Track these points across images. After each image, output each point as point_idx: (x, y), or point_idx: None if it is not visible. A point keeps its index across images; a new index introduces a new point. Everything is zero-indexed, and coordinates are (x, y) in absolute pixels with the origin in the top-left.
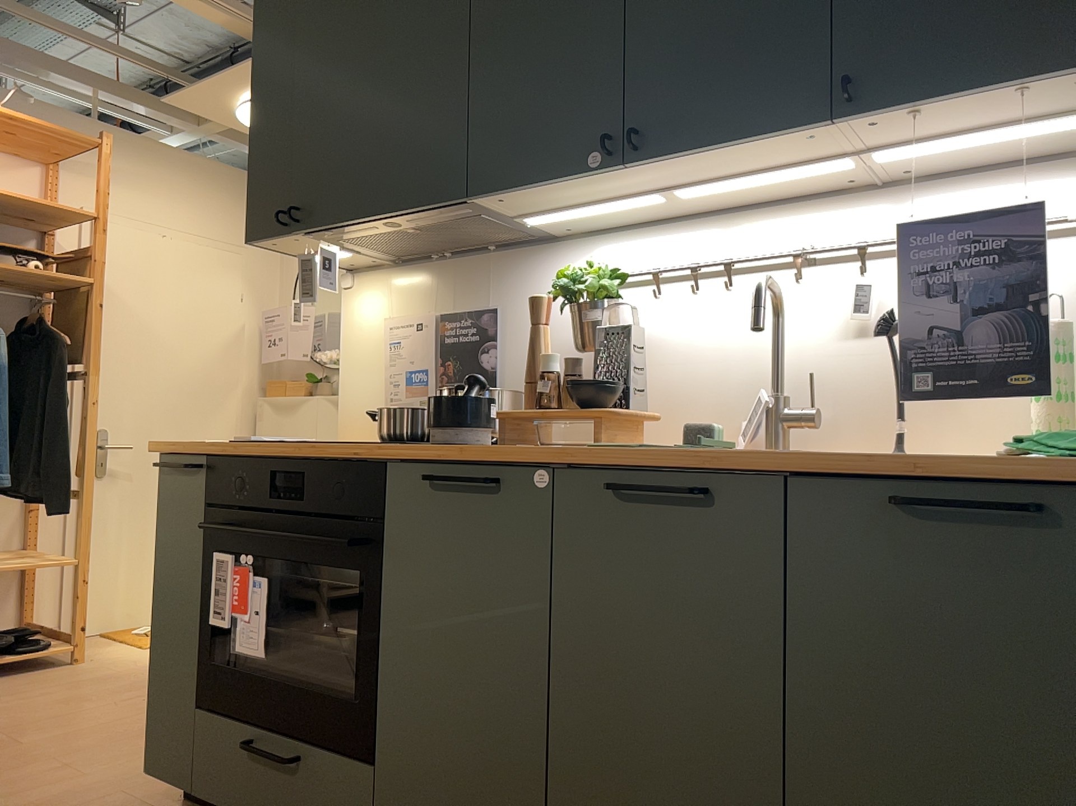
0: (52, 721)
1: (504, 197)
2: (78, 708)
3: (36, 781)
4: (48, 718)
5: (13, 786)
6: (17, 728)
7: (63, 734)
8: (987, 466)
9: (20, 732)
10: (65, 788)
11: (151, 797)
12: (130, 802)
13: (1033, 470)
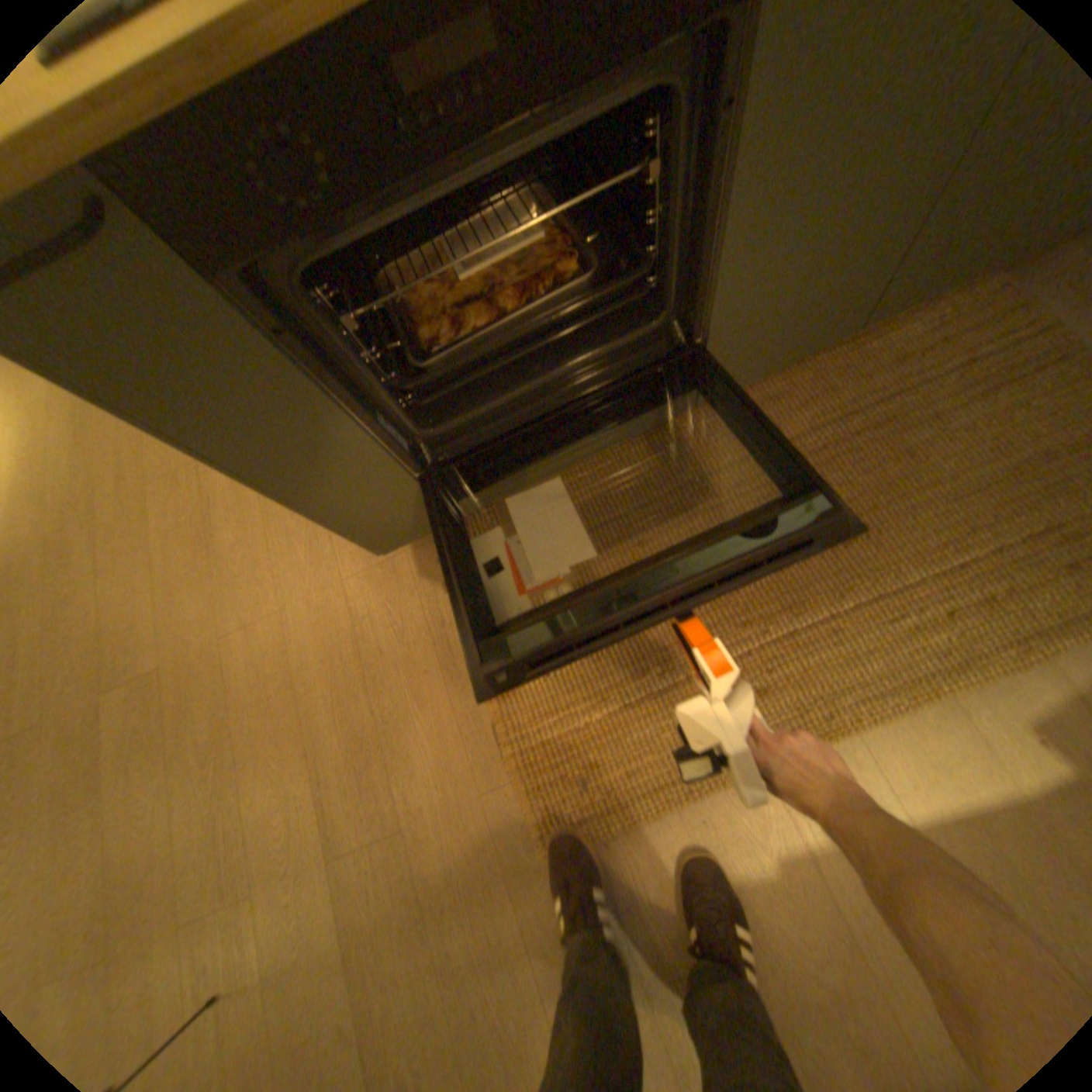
0: (106, 637)
1: None
2: (83, 610)
3: (261, 655)
4: (92, 641)
5: (261, 675)
6: (101, 673)
7: (152, 626)
8: None
9: (117, 670)
10: (296, 628)
11: (364, 556)
12: (365, 574)
13: None
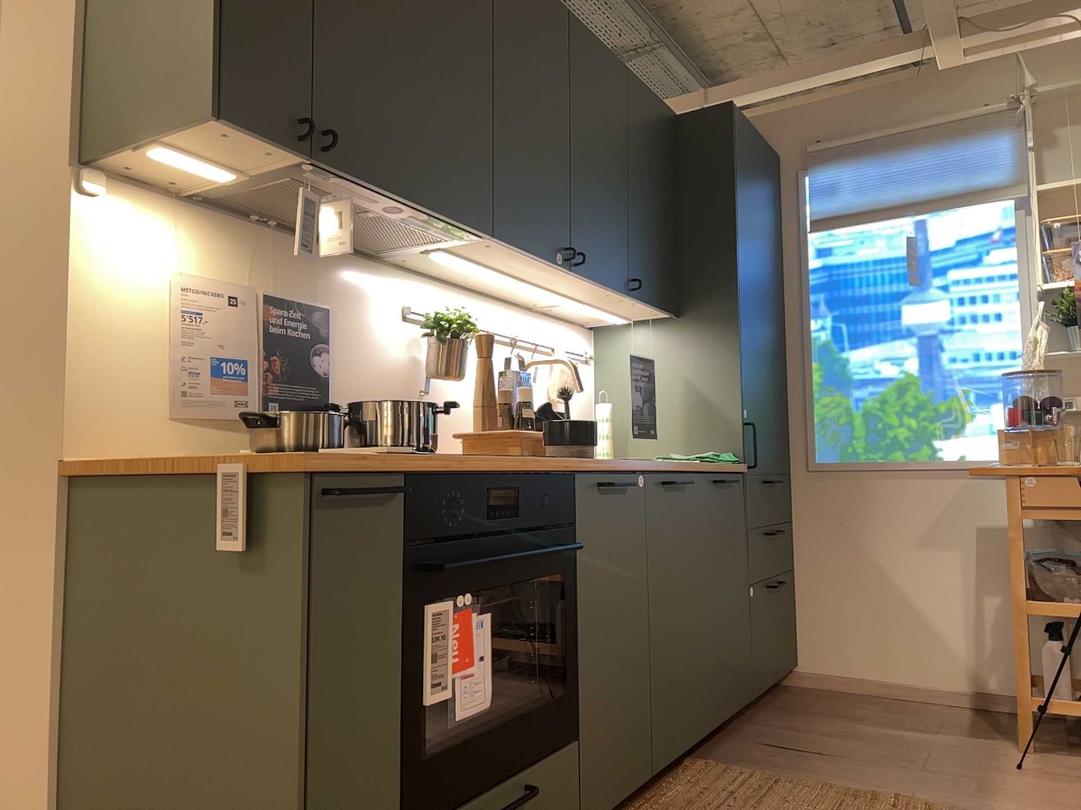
0: None
1: (494, 244)
2: None
3: None
4: None
5: None
6: None
7: None
8: (721, 467)
9: None
10: None
11: None
12: None
13: (727, 468)
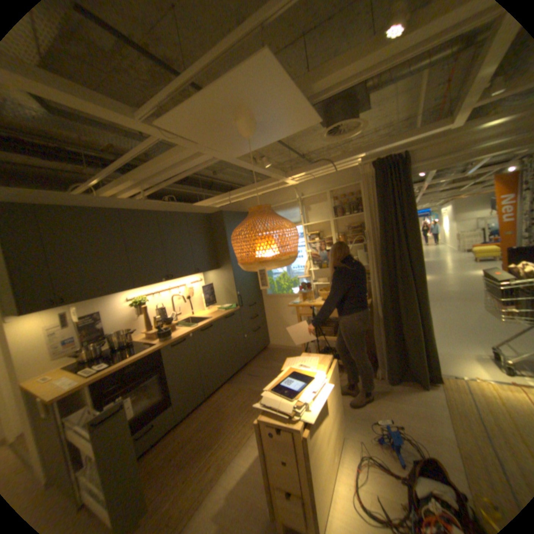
0: None
1: (138, 288)
2: None
3: None
4: None
5: None
6: None
7: None
8: (228, 312)
9: None
10: None
11: None
12: None
13: (230, 311)
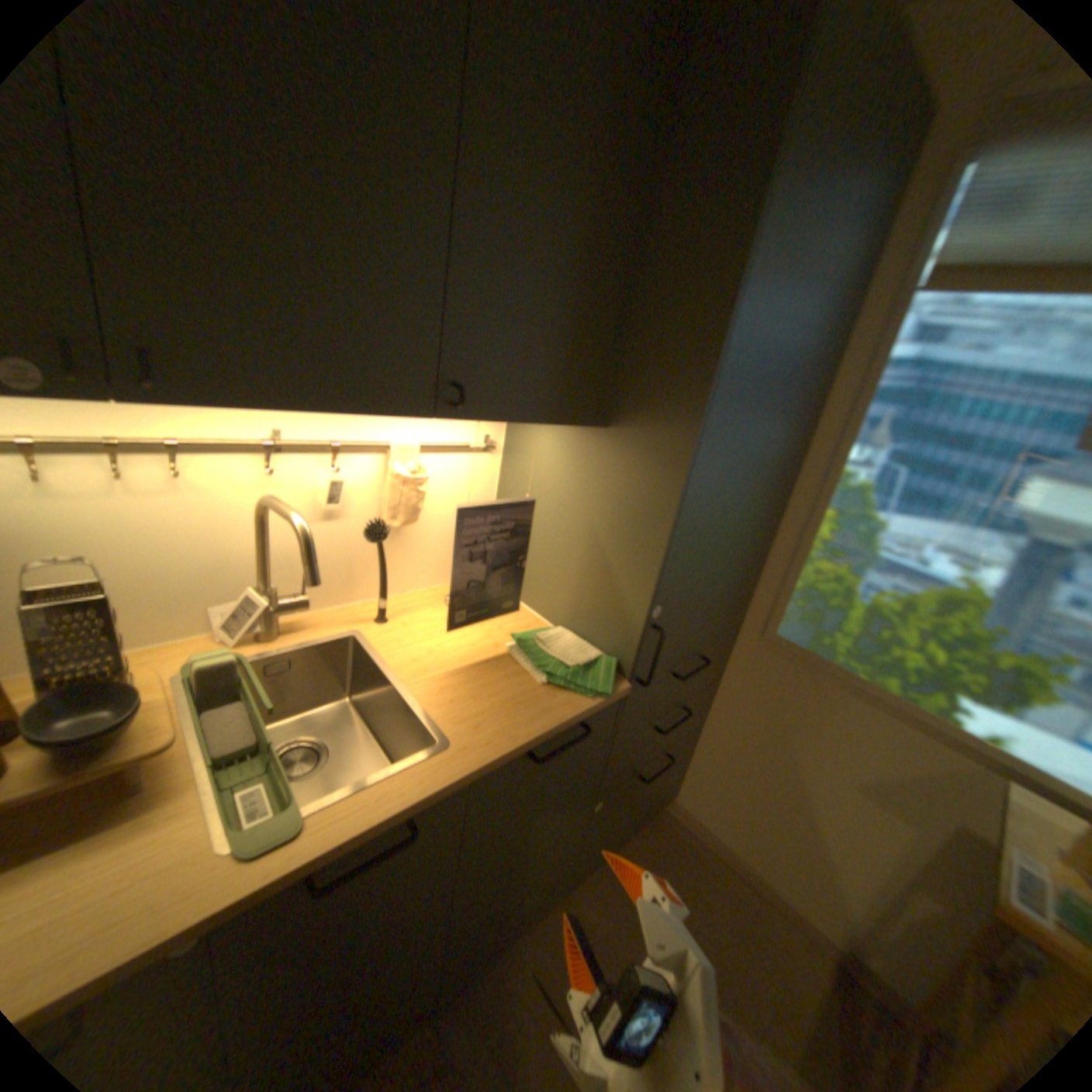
0: None
1: None
2: None
3: None
4: None
5: None
6: None
7: None
8: (563, 714)
9: None
10: None
11: None
12: None
13: (580, 708)
